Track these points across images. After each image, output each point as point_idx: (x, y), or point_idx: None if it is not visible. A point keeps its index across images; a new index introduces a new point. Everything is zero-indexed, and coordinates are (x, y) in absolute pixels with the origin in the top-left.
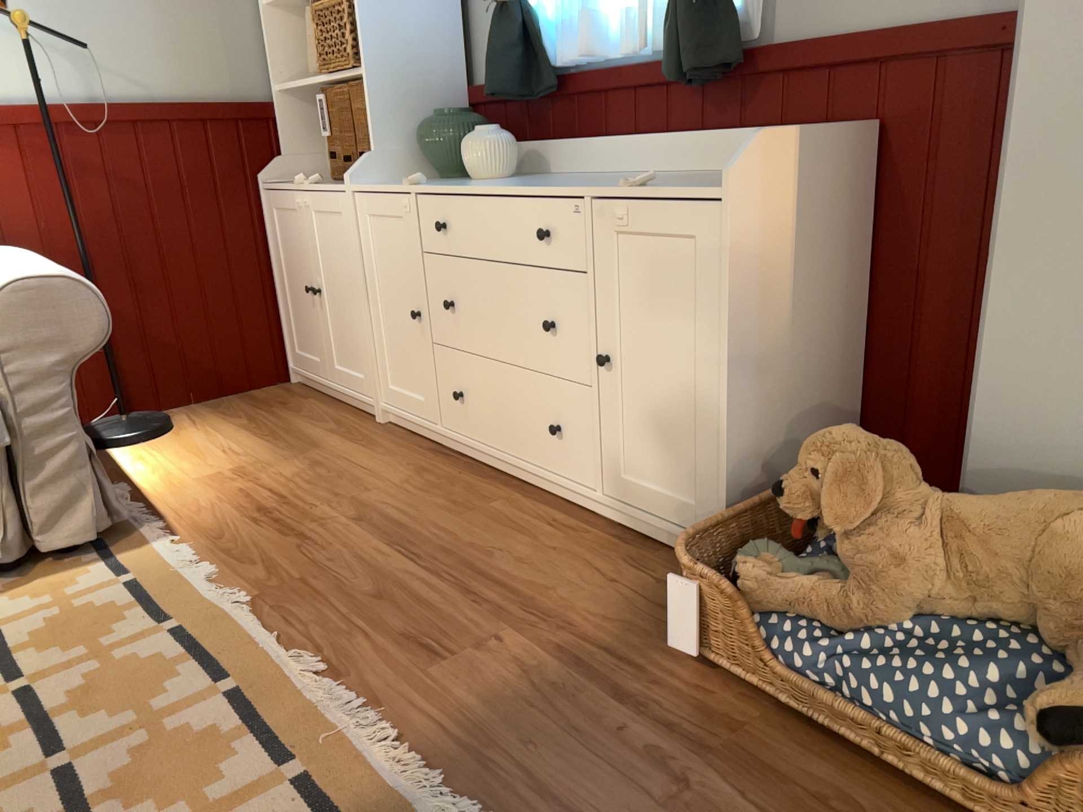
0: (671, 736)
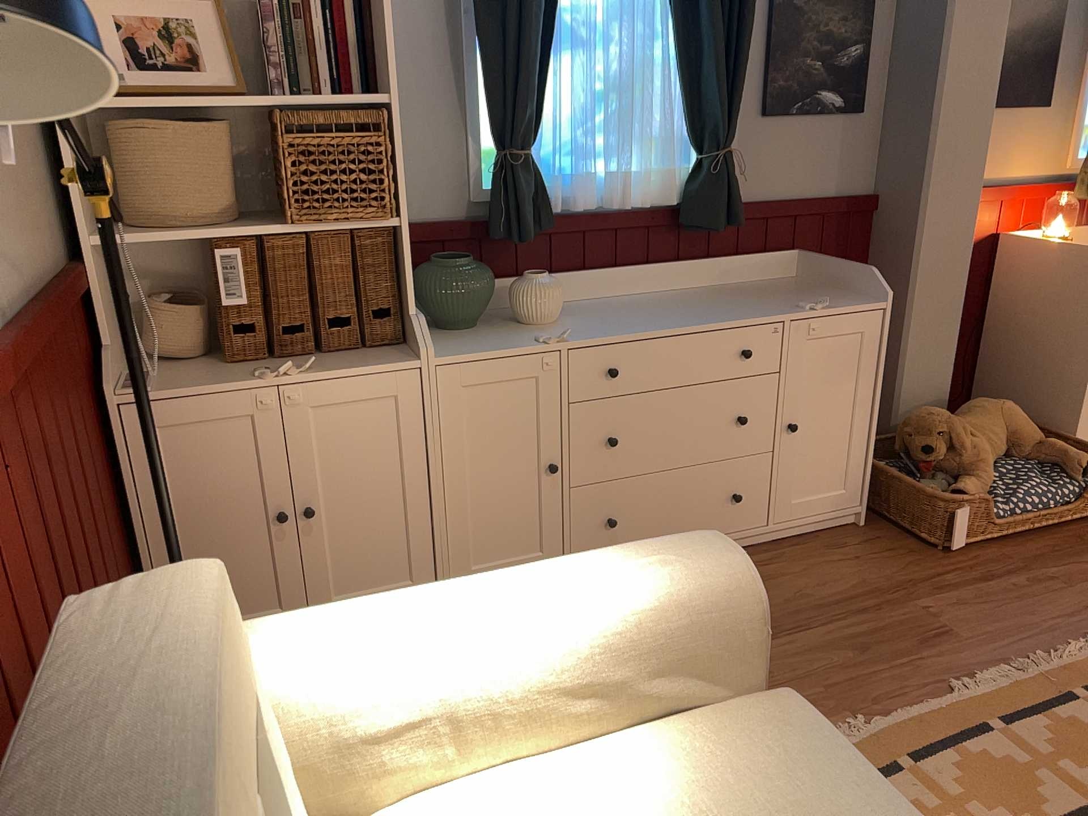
0: (1016, 575)
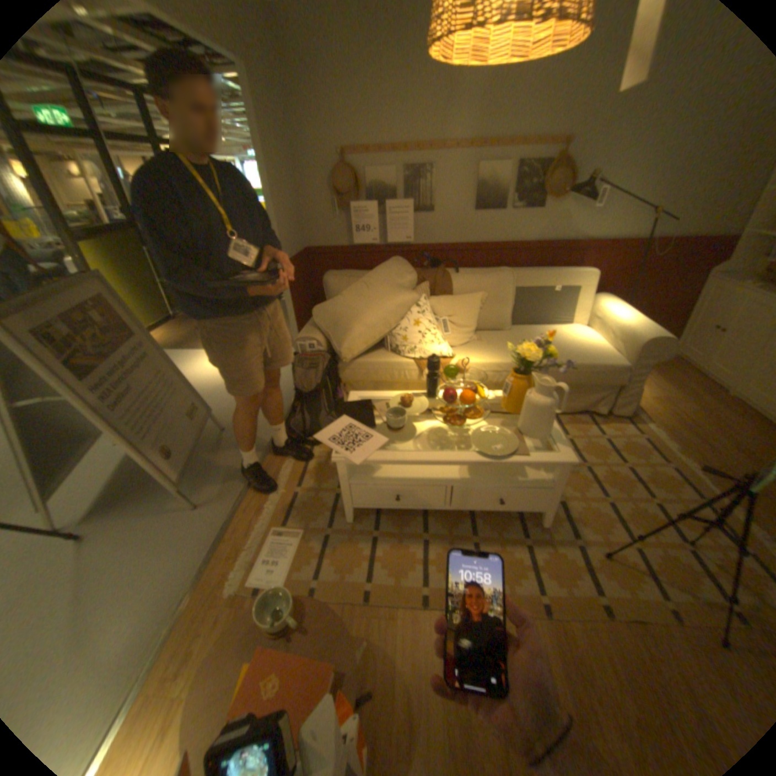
0: None
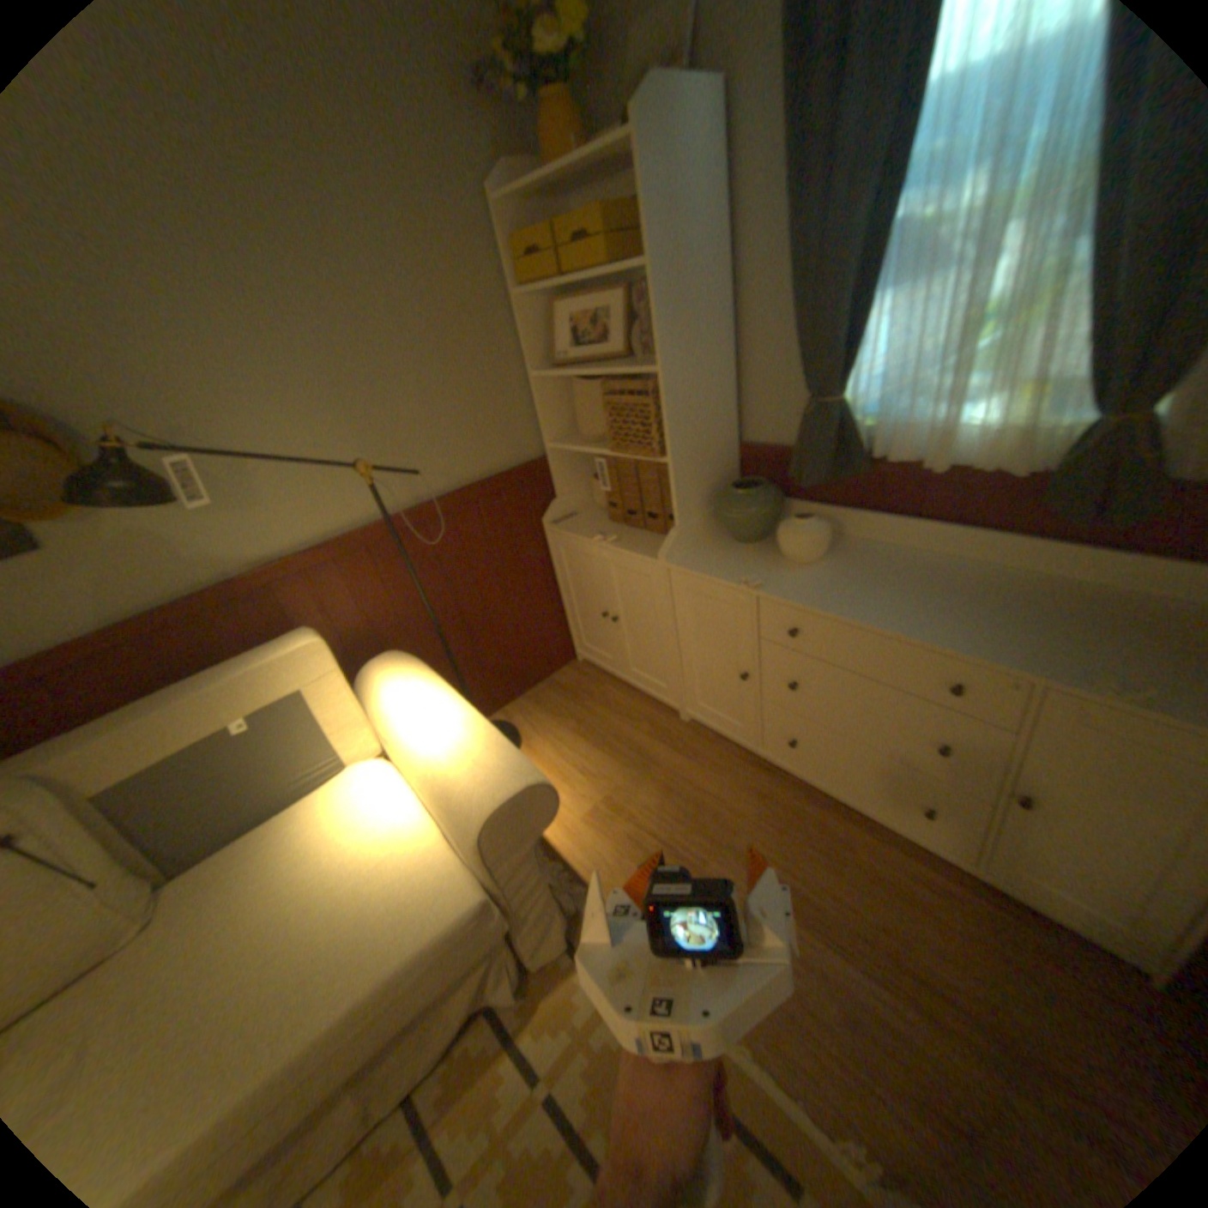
0: None
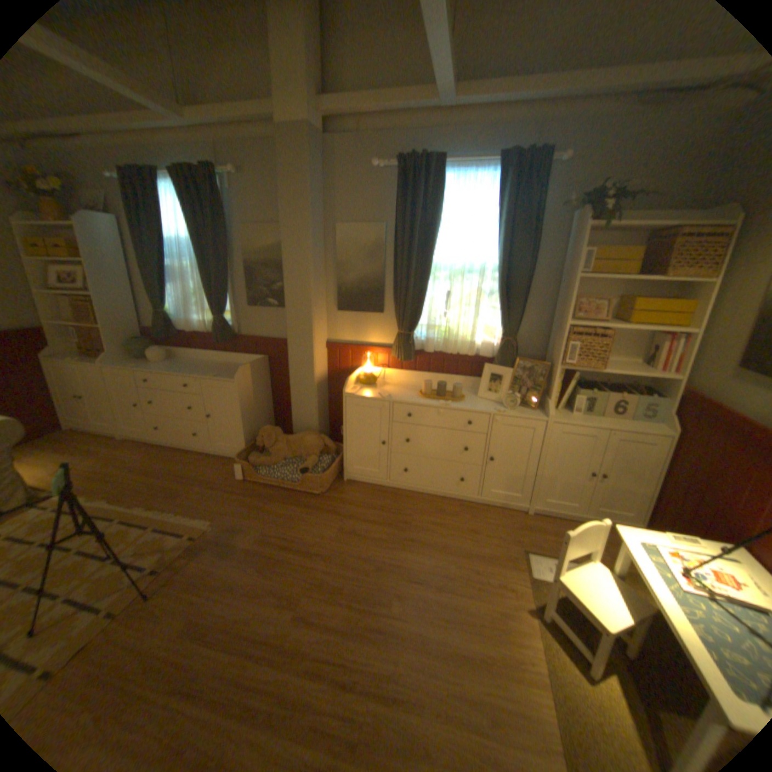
0: (239, 497)
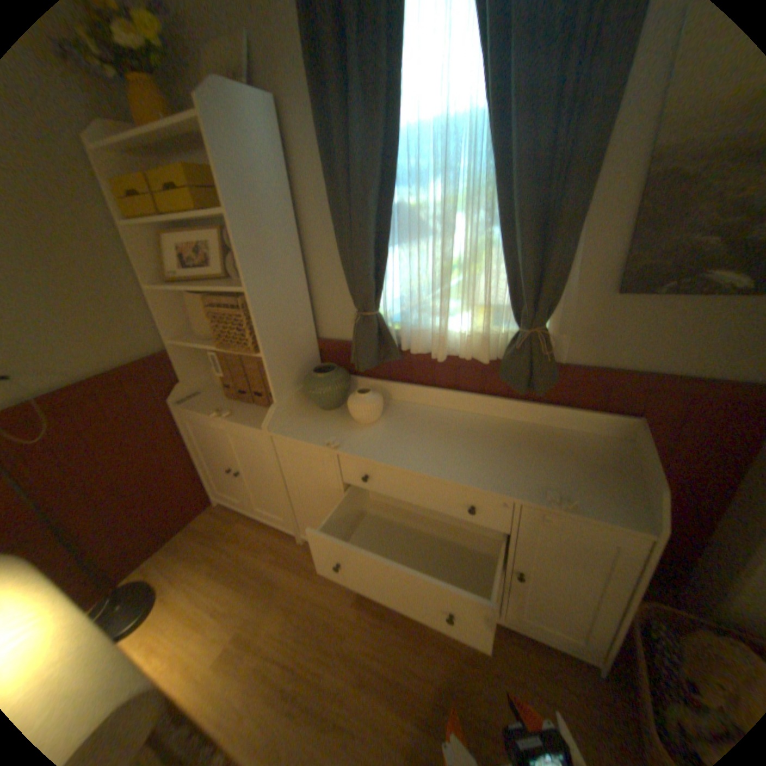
0: None
